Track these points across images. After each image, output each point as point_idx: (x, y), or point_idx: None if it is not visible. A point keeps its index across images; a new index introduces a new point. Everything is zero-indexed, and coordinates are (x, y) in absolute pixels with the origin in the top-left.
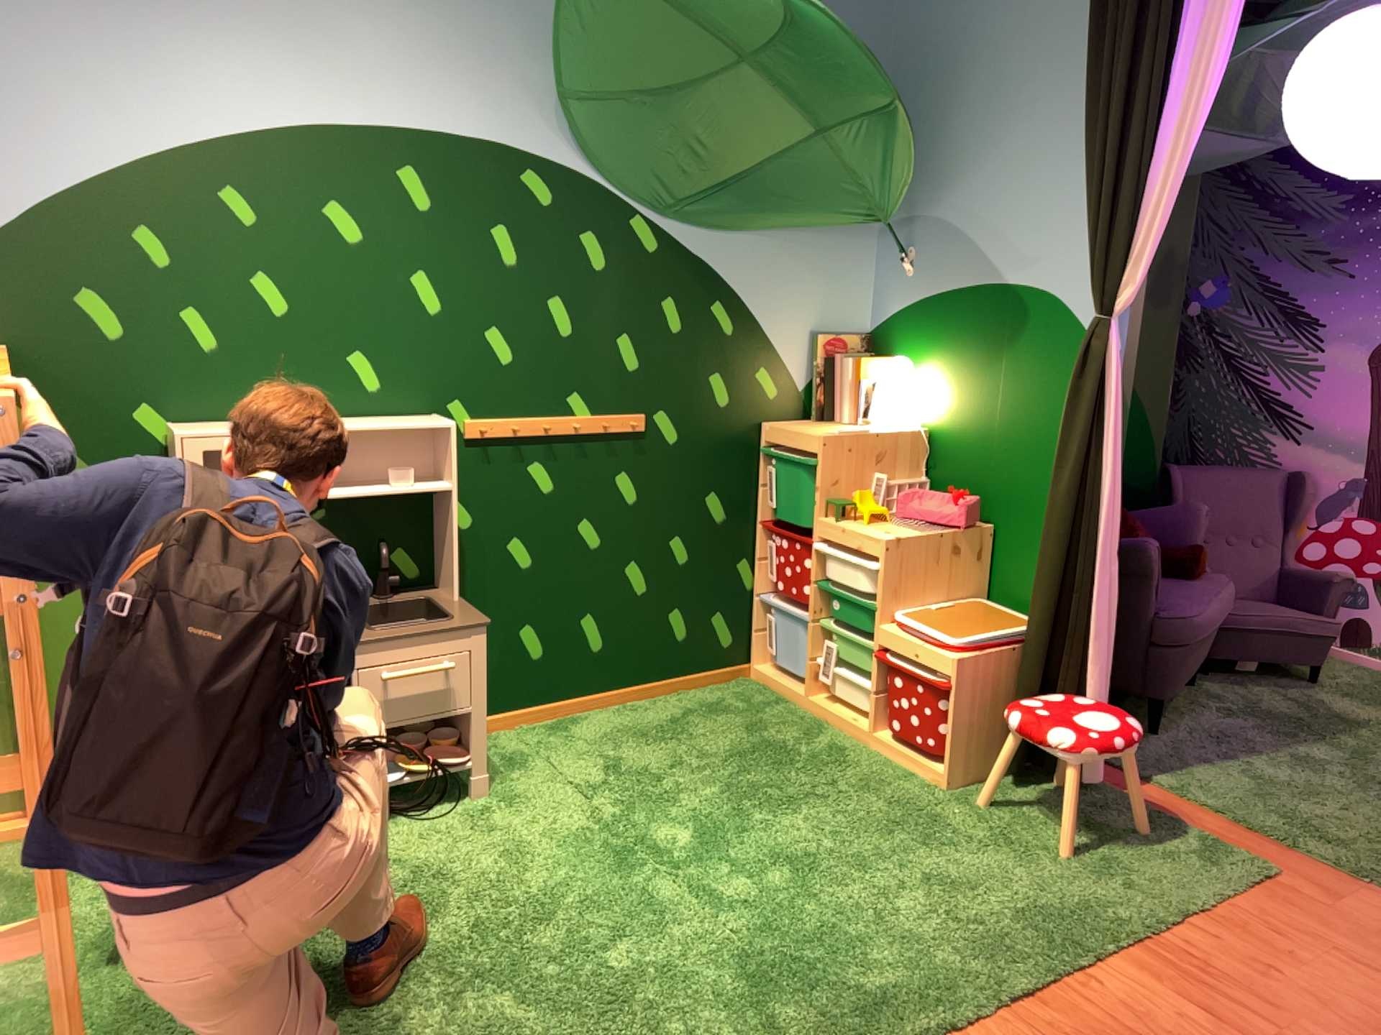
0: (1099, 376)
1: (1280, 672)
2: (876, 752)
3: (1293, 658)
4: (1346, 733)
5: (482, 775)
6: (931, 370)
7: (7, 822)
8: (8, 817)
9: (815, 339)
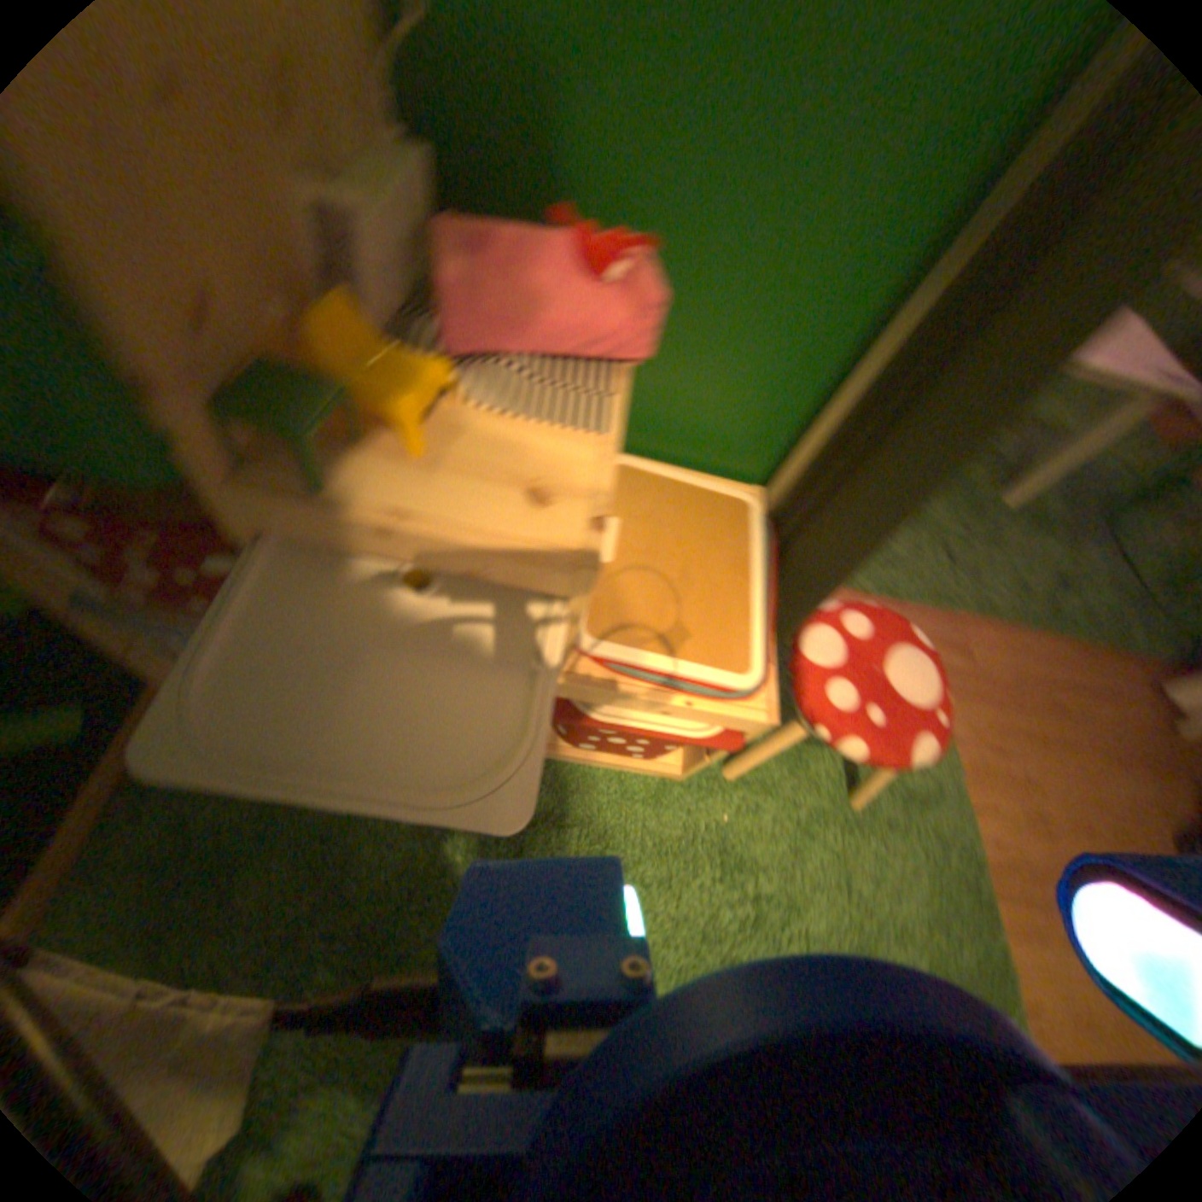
0: None
1: None
2: (553, 765)
3: None
4: None
5: None
6: None
7: None
8: None
9: None
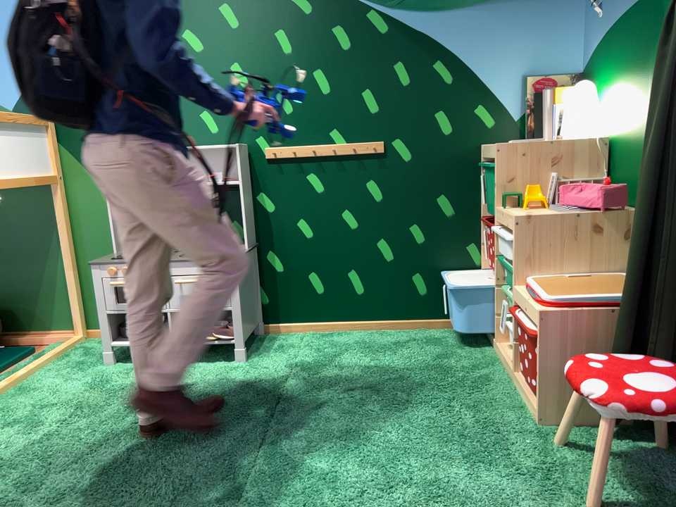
0: None
1: None
2: (514, 392)
3: None
4: None
5: (238, 352)
6: (614, 84)
7: (58, 336)
8: (63, 334)
9: (527, 78)
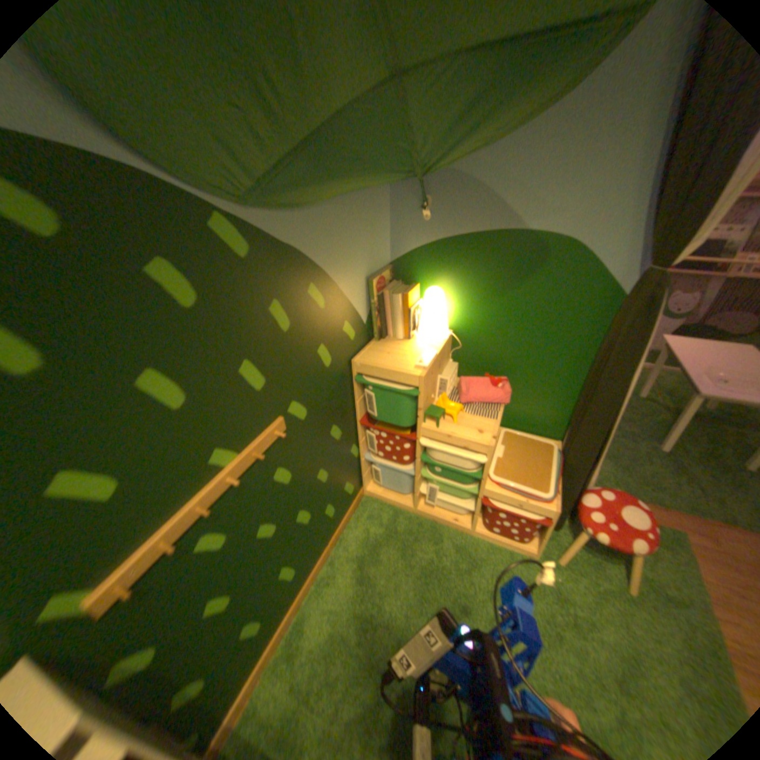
0: (660, 311)
1: None
2: (486, 543)
3: None
4: None
5: None
6: (457, 290)
7: None
8: None
9: (374, 281)
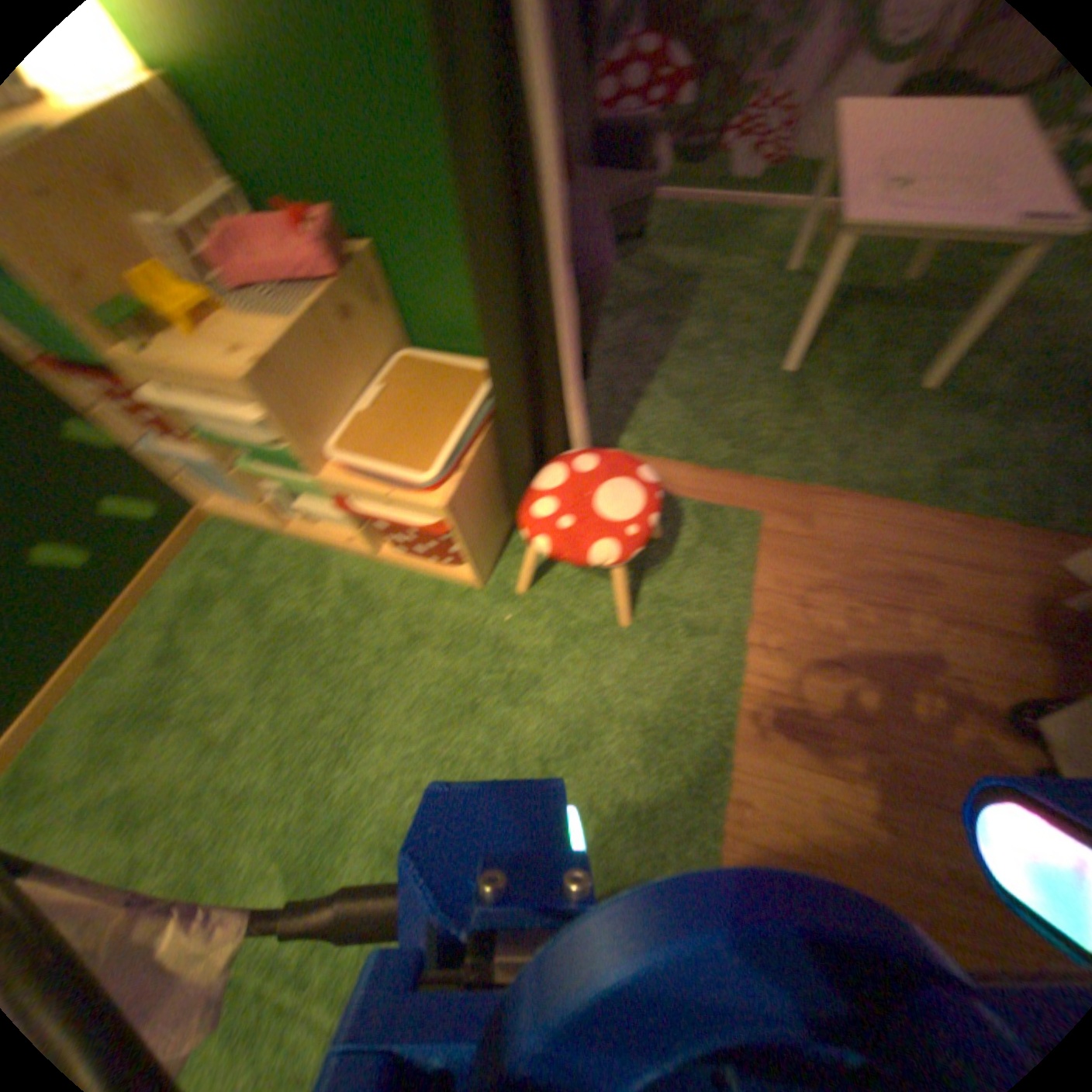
0: None
1: (625, 235)
2: (398, 569)
3: (638, 221)
4: (706, 292)
5: None
6: None
7: None
8: None
9: None
